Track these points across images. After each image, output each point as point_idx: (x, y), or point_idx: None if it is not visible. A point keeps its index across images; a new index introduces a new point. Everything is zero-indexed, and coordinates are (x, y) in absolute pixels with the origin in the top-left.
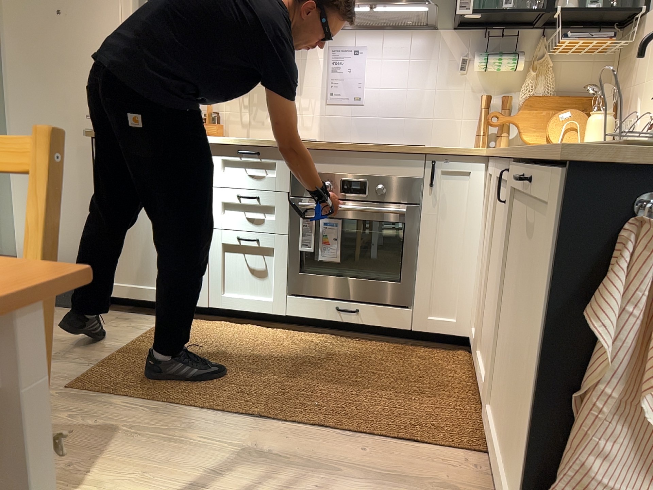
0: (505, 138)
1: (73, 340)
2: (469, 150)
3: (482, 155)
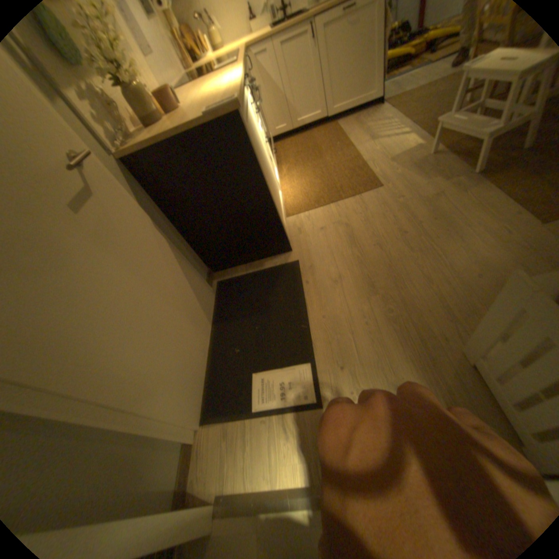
0: (189, 56)
1: (341, 223)
2: (244, 44)
3: (246, 46)
